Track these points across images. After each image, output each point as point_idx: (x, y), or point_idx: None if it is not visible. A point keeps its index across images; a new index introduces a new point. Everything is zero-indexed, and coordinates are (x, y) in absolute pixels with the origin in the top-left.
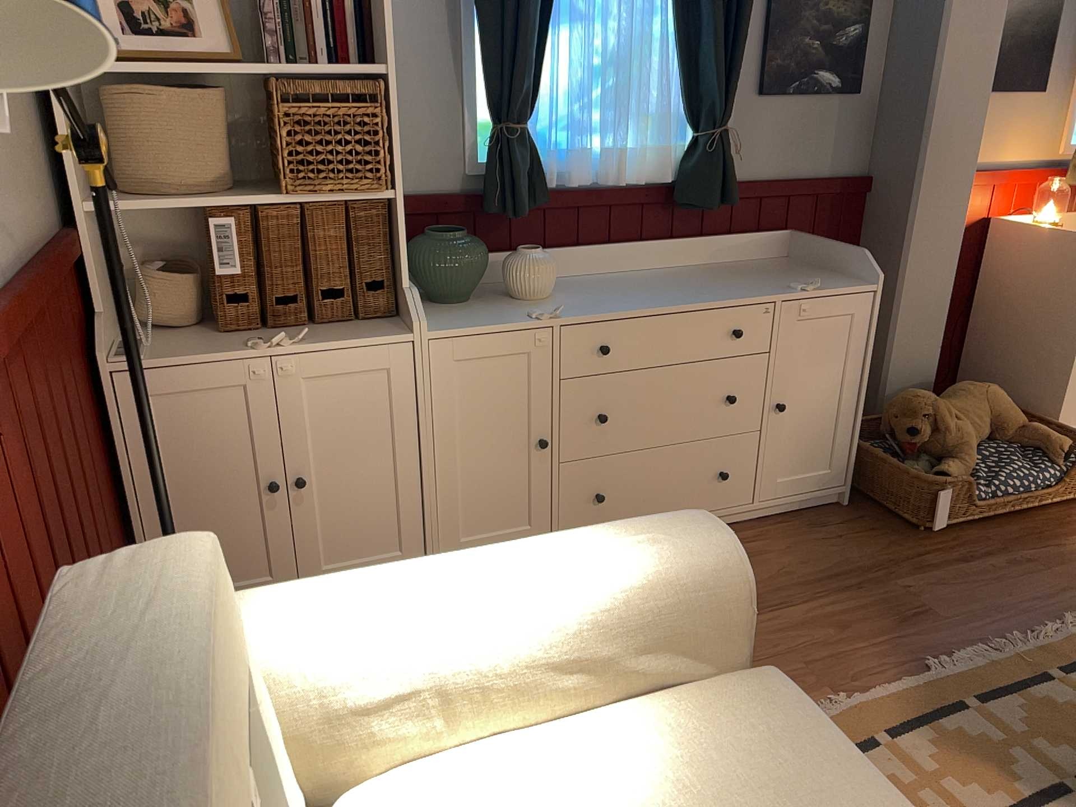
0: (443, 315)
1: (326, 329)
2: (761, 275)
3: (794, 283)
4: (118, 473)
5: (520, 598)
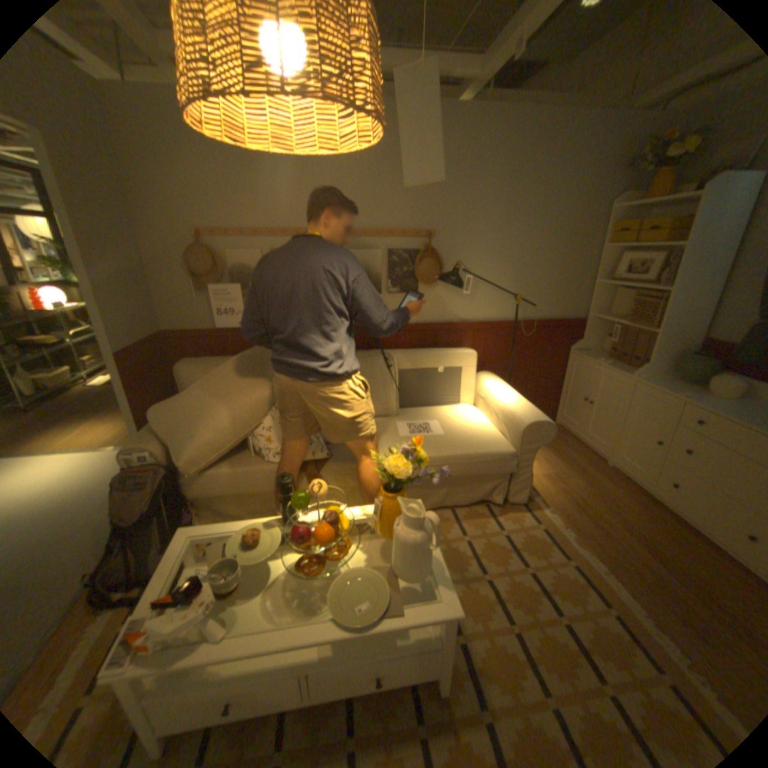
0: (665, 381)
1: (627, 367)
2: None
3: None
4: (564, 376)
5: (502, 398)
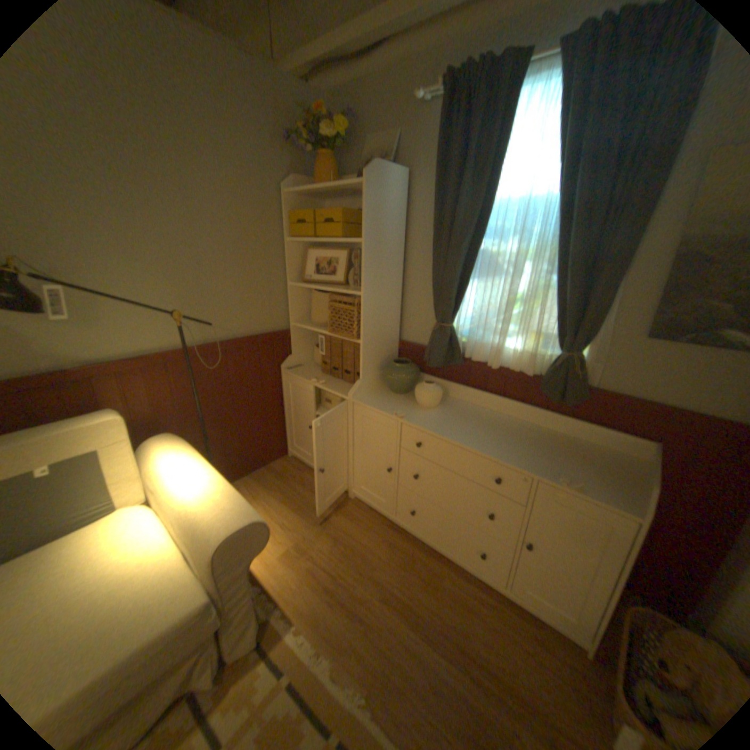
0: (378, 395)
1: (342, 383)
2: (578, 459)
3: (568, 476)
4: (283, 400)
5: (179, 493)
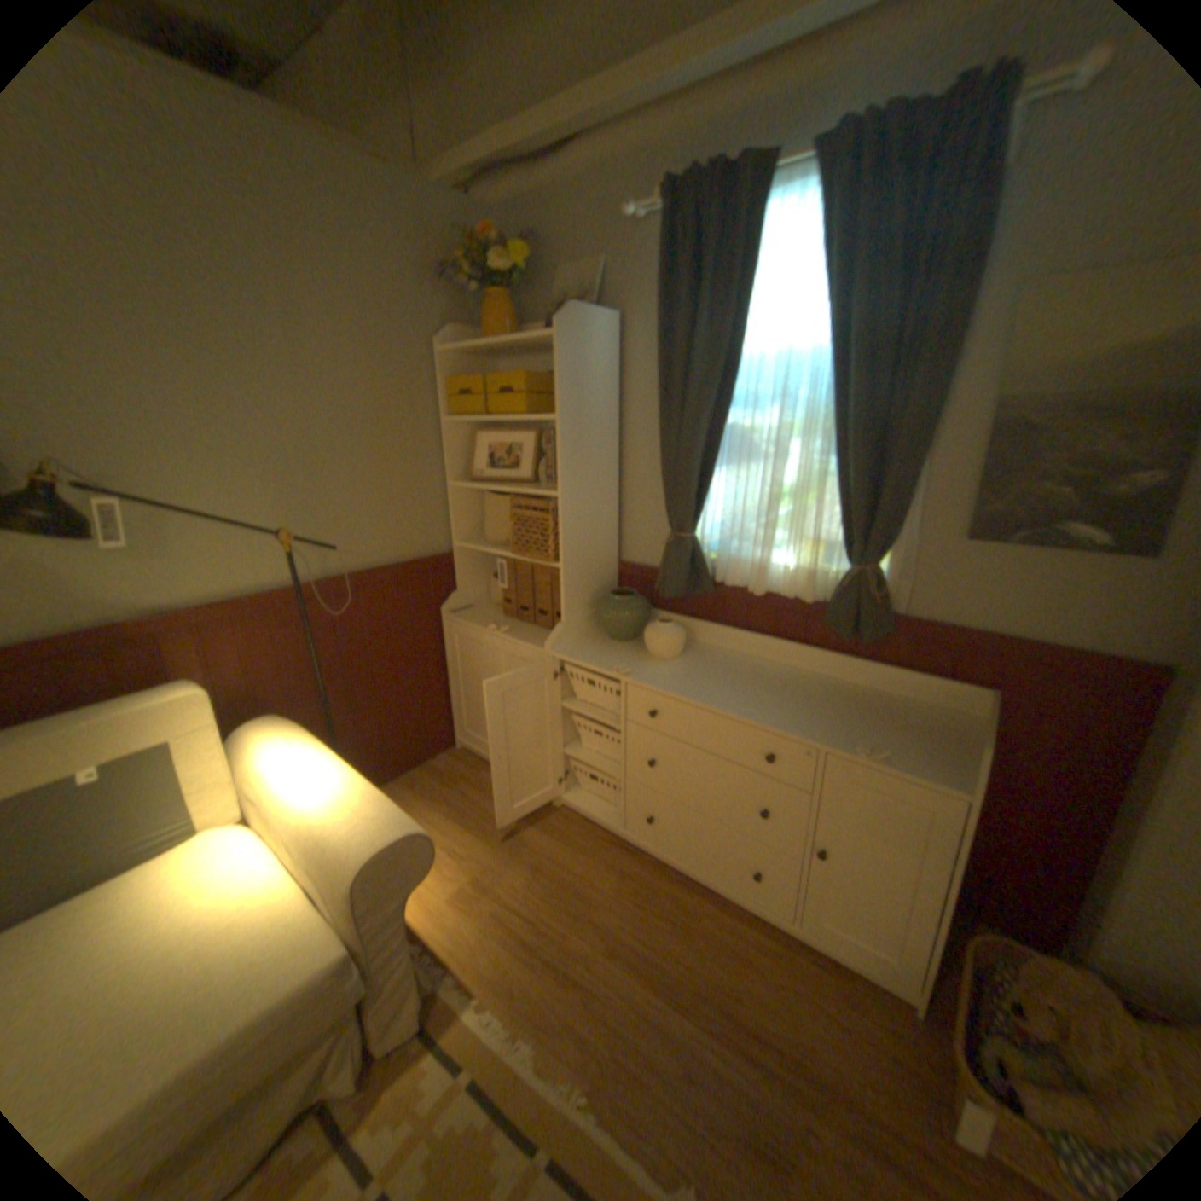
0: (590, 645)
1: (535, 630)
2: (883, 721)
3: (868, 744)
4: (445, 662)
5: (295, 800)
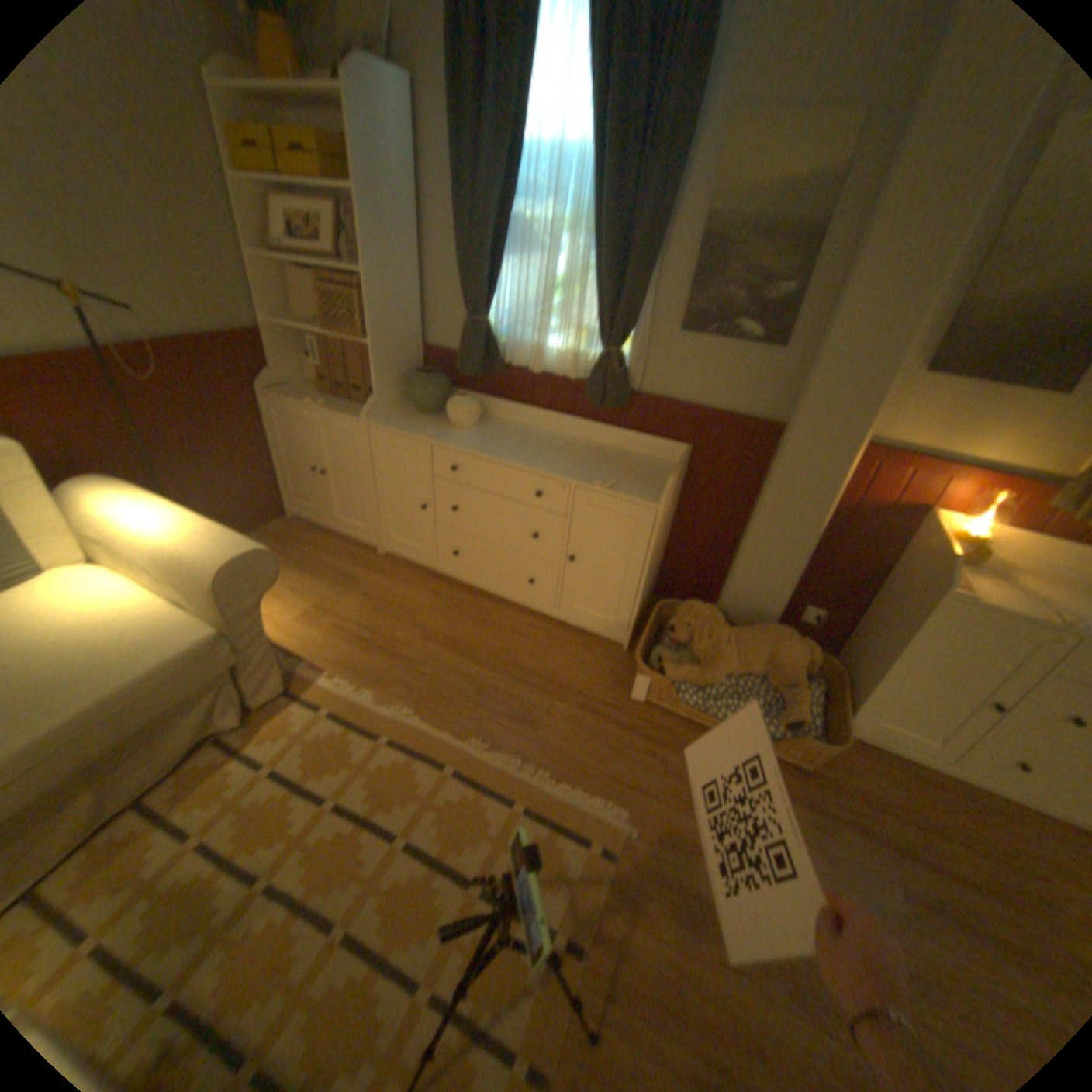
0: (400, 419)
1: (349, 407)
2: (615, 468)
3: (601, 480)
4: (265, 439)
5: (141, 535)
